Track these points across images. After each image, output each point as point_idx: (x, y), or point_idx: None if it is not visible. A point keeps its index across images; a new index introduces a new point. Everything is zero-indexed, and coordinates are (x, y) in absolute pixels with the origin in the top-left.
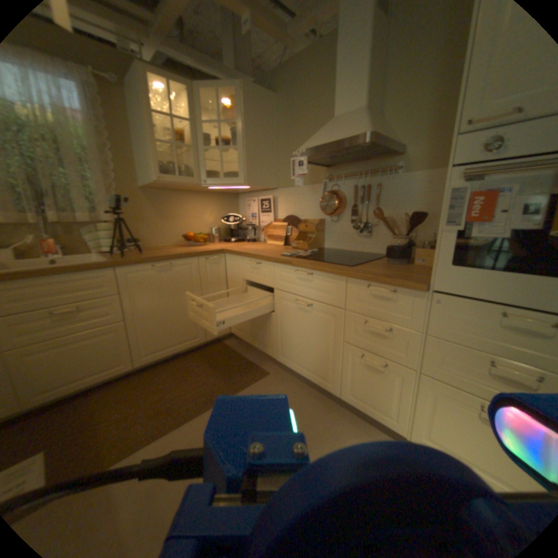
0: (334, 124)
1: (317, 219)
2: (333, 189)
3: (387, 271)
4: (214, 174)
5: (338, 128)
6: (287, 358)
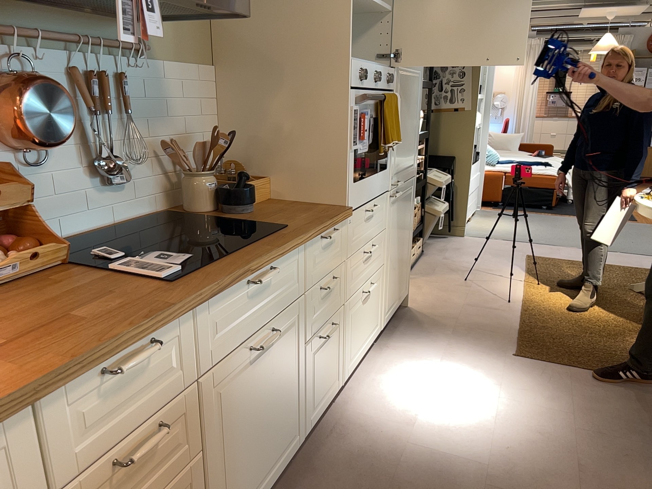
0: None
1: None
2: (10, 71)
3: (307, 215)
4: None
5: None
6: None
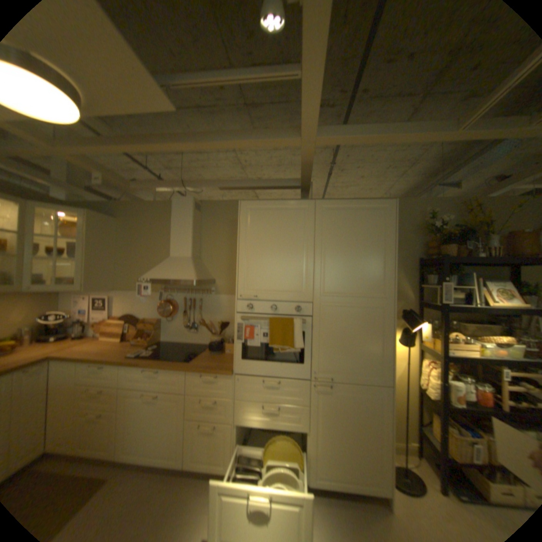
0: (171, 266)
1: (155, 320)
2: (169, 299)
3: (211, 365)
4: (40, 279)
5: (174, 270)
6: (131, 455)
